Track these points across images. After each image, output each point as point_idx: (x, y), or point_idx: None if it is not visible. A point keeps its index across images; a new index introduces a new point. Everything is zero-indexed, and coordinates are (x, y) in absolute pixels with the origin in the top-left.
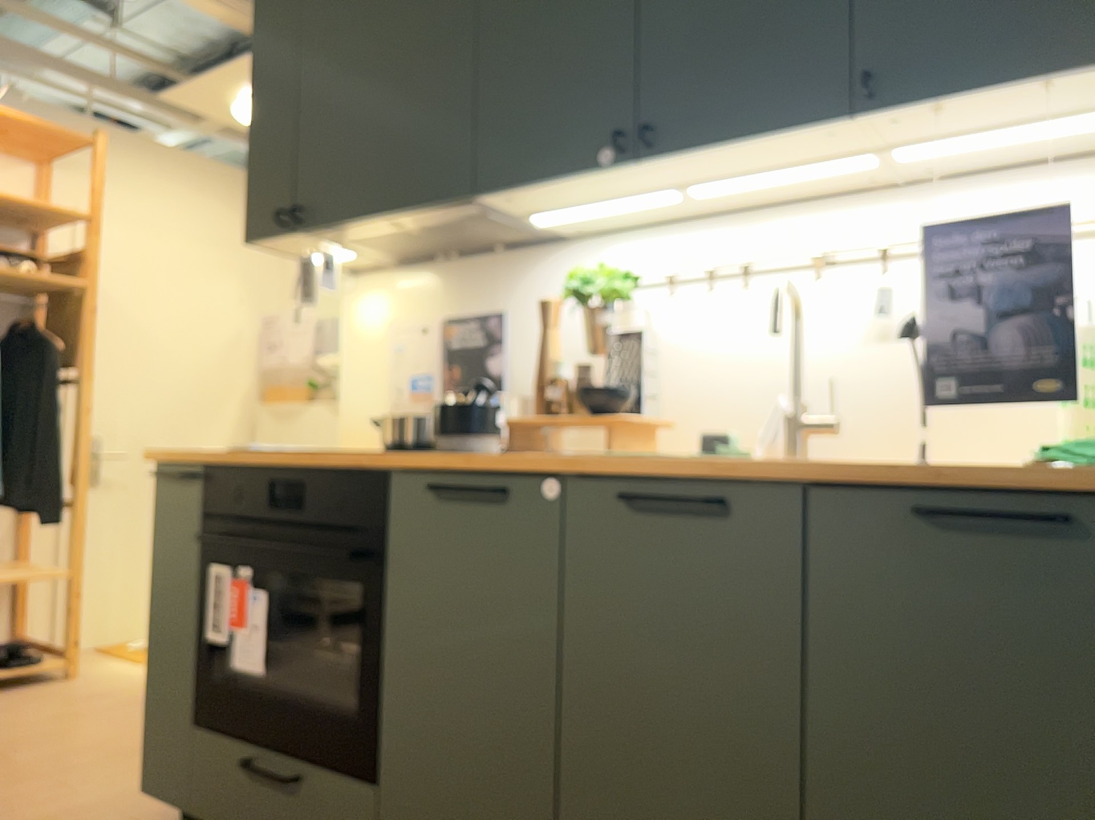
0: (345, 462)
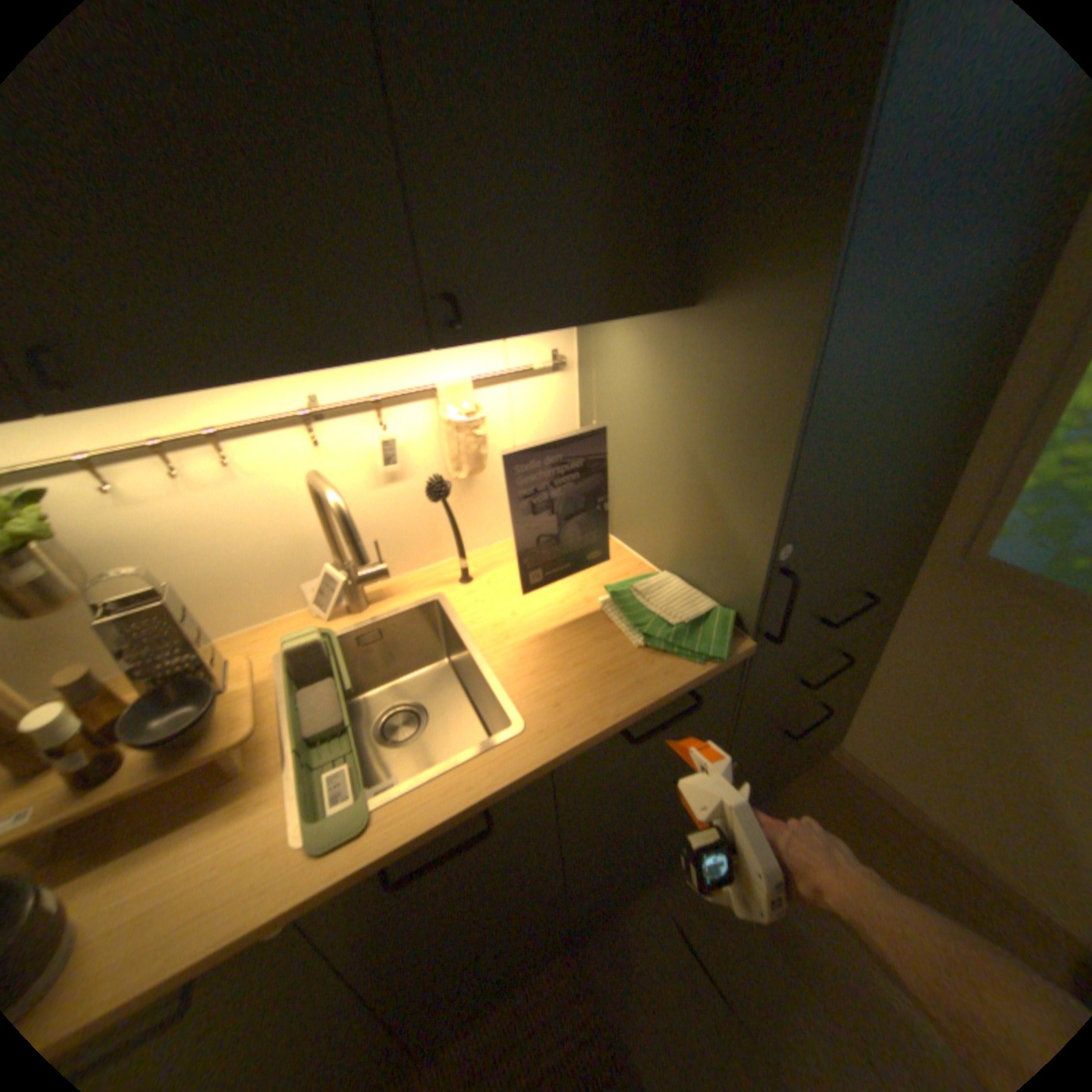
0: None
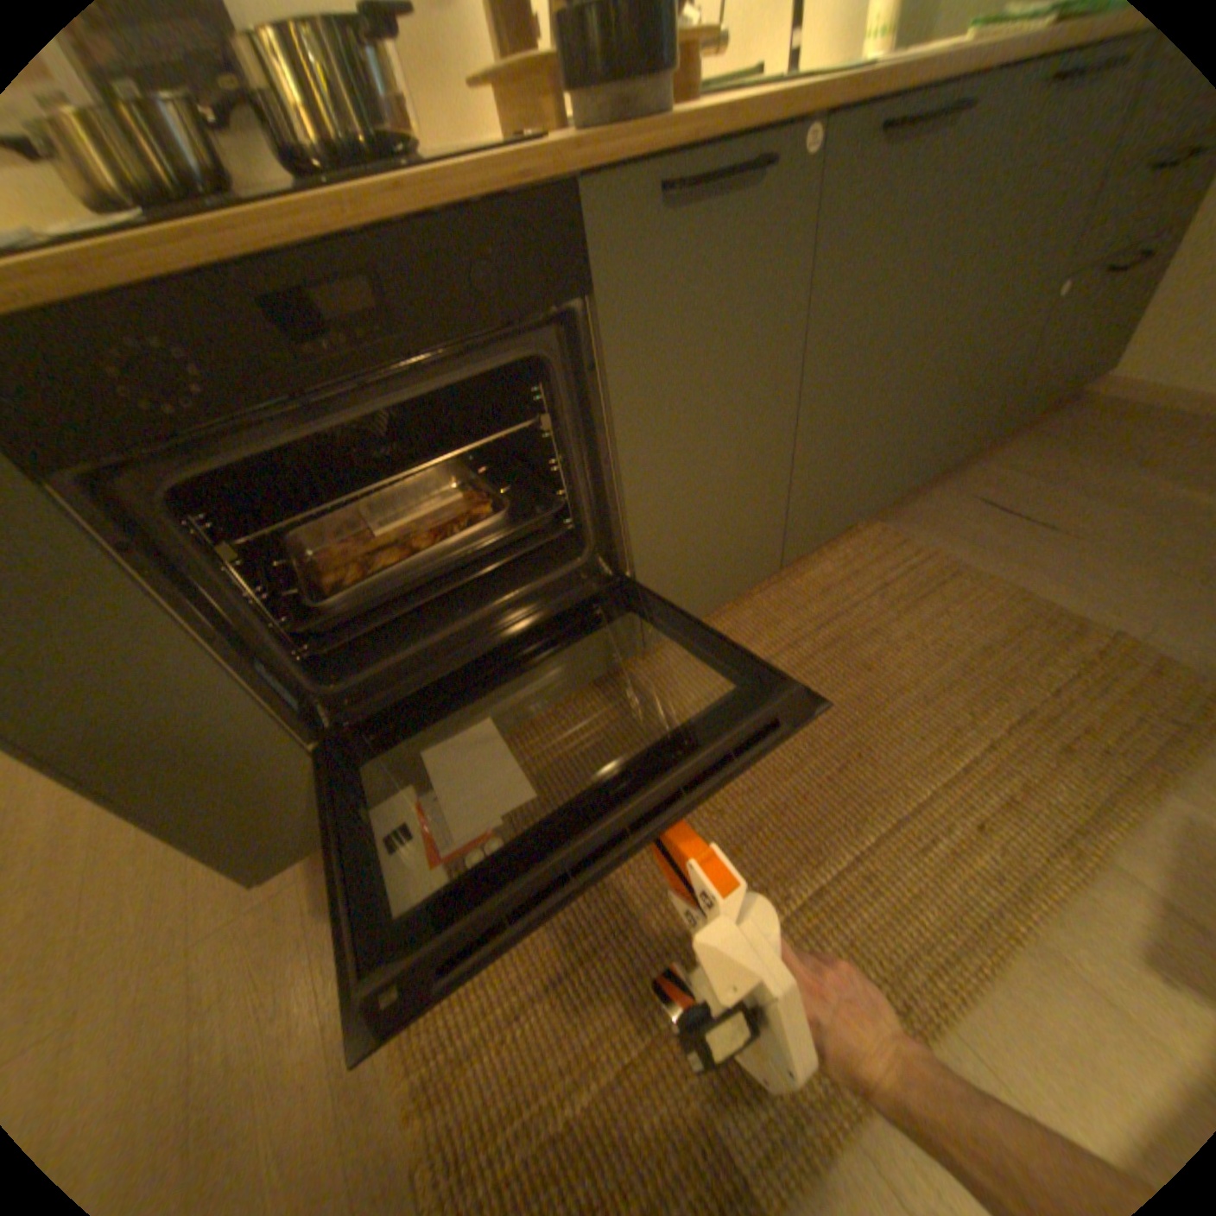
0: (452, 186)
